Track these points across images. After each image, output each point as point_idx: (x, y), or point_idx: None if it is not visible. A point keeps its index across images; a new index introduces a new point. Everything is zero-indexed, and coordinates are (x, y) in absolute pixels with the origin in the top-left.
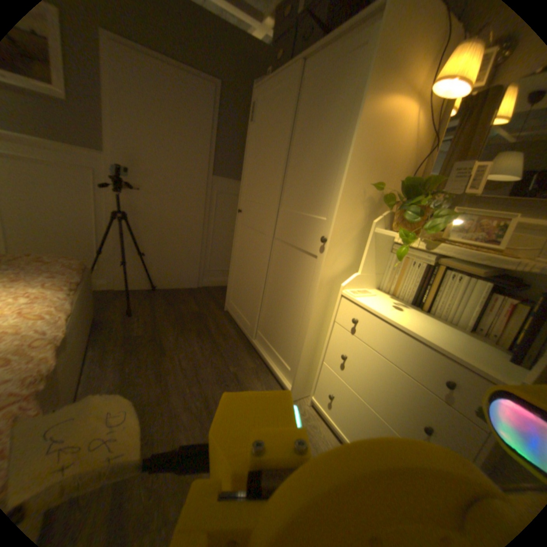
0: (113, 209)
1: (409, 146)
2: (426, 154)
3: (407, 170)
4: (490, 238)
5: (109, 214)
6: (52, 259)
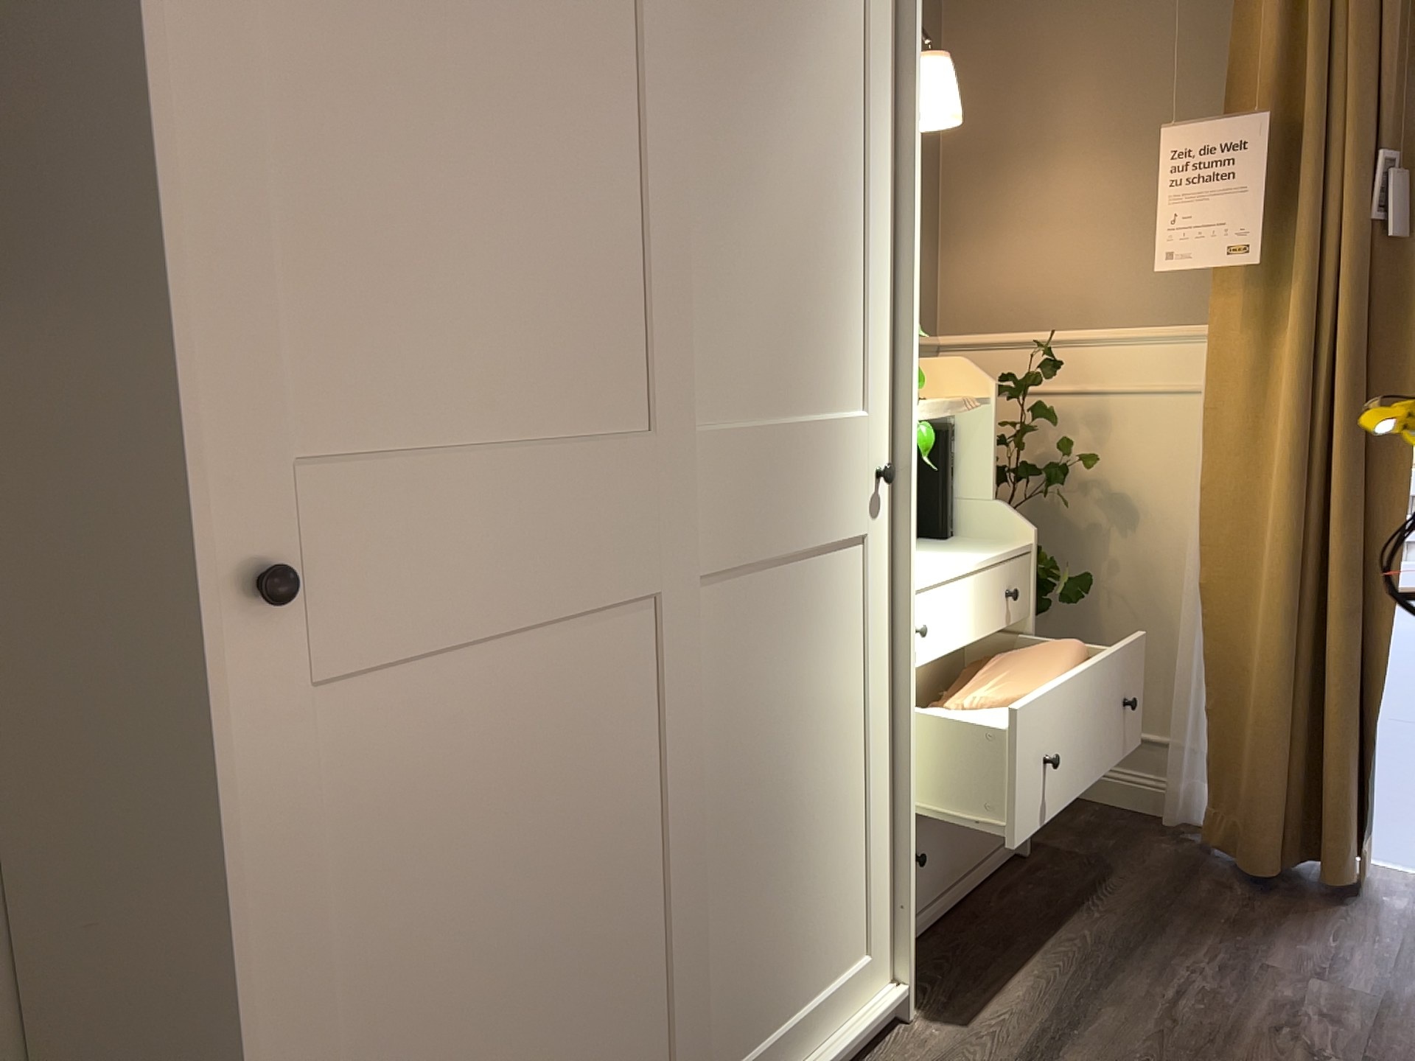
0: None
1: None
2: None
3: None
4: None
5: None
6: None
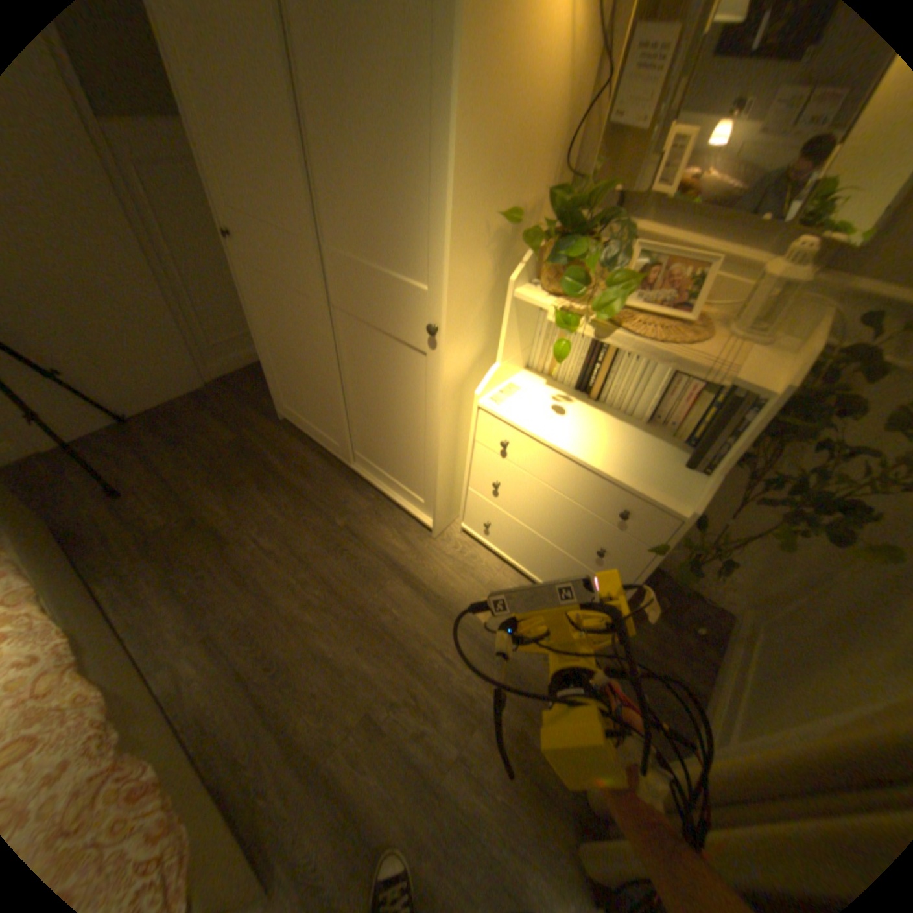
0: None
1: (559, 90)
2: (588, 90)
3: (556, 142)
4: (681, 299)
5: None
6: None
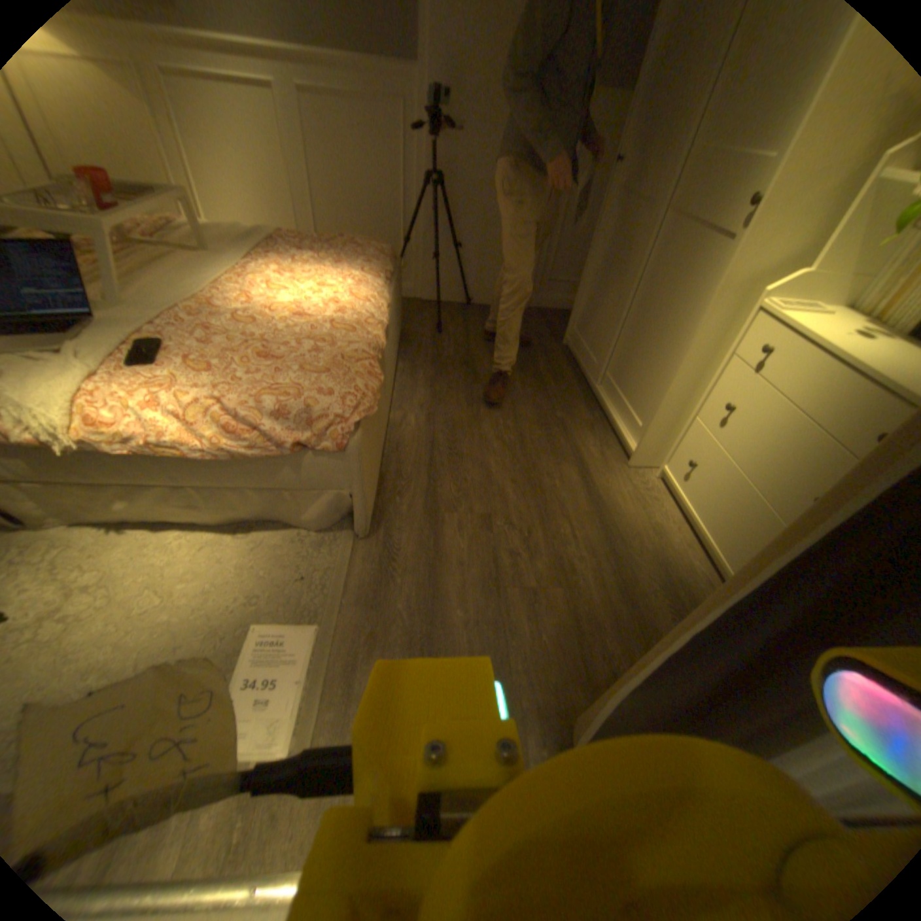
0: (428, 167)
1: None
2: None
3: None
4: None
5: (423, 176)
6: (366, 240)
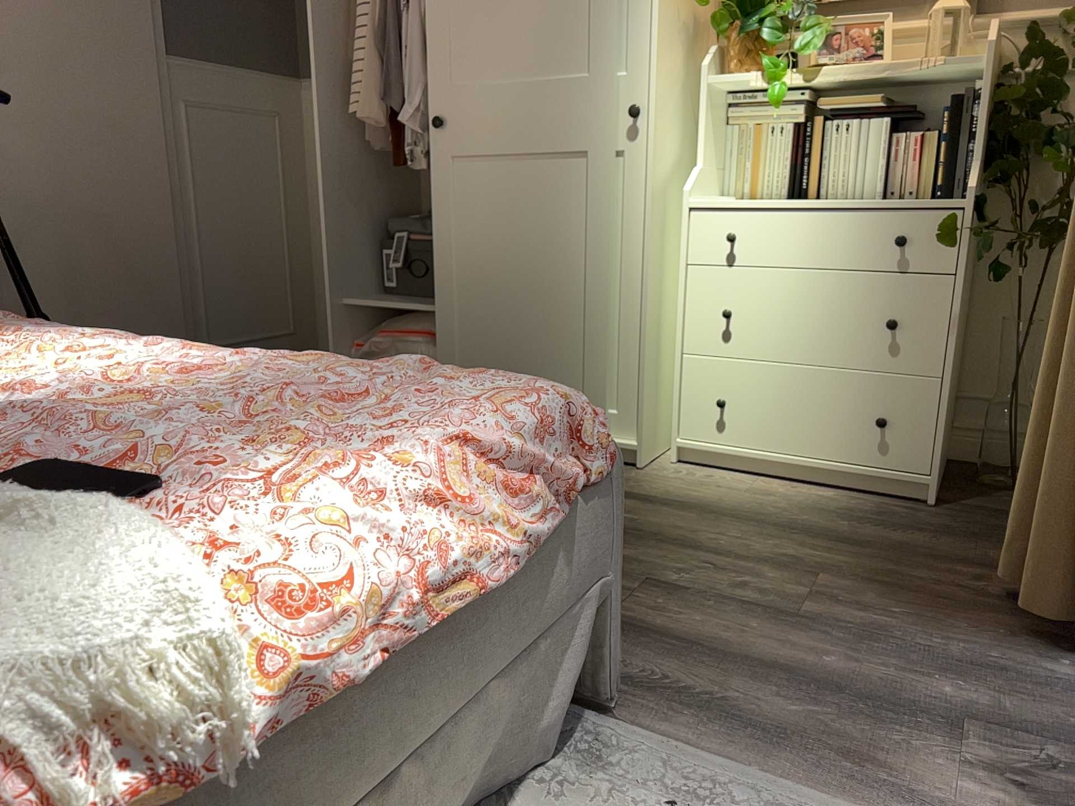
0: None
1: None
2: None
3: None
4: (869, 53)
5: None
6: None
